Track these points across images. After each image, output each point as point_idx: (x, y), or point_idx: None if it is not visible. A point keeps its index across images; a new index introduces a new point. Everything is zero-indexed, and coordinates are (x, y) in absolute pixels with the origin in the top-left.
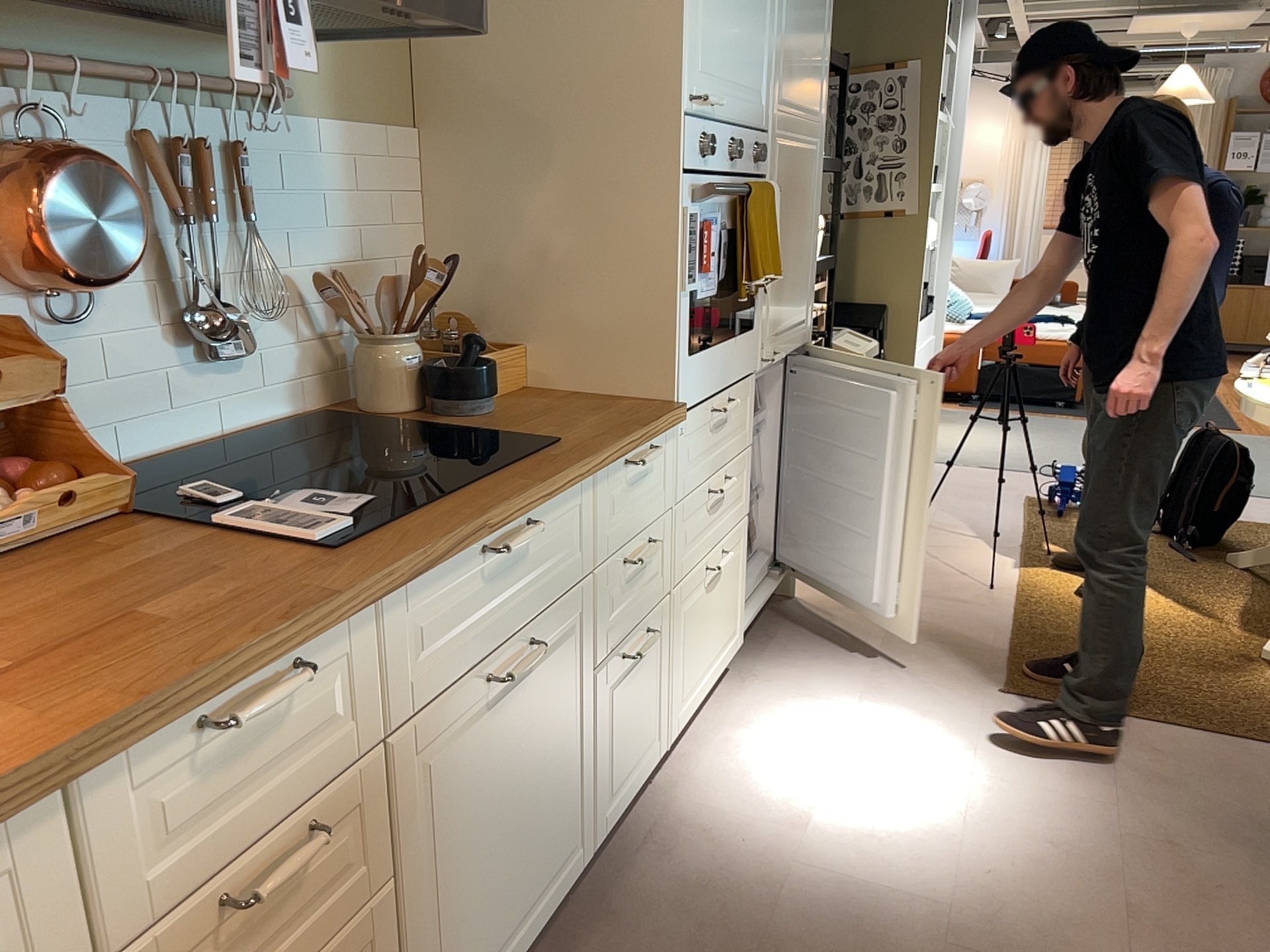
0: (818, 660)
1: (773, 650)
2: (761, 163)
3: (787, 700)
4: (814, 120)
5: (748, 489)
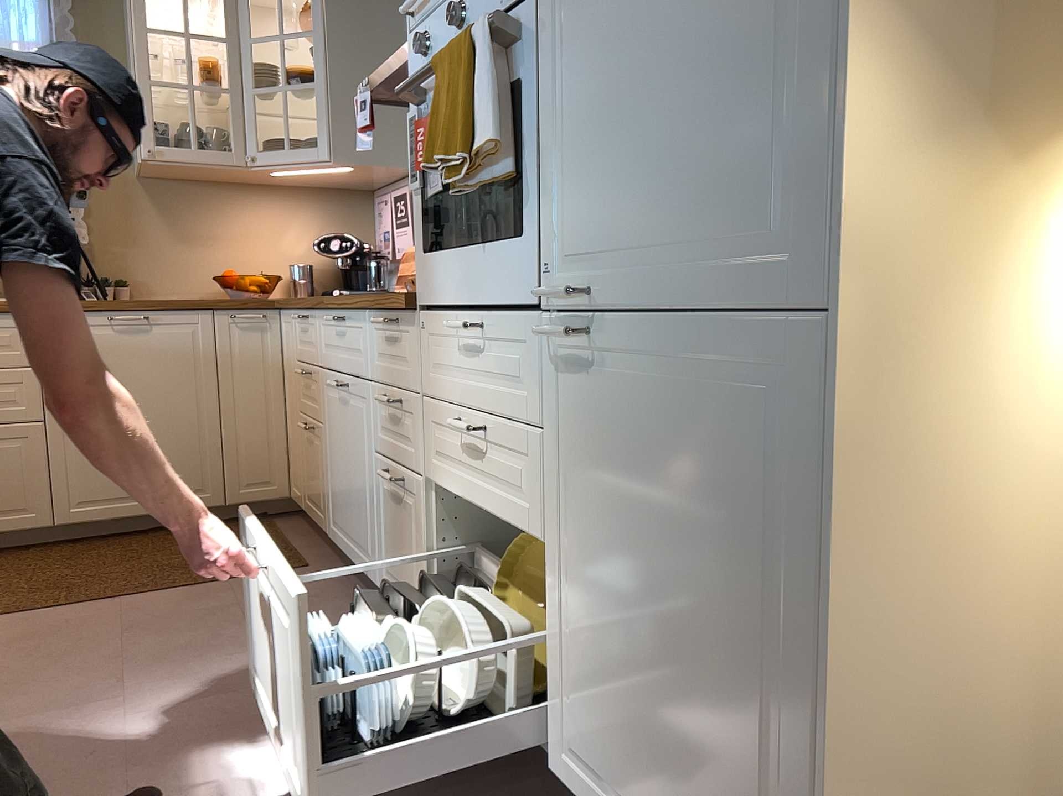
0: None
1: None
2: None
3: None
4: None
5: (541, 502)
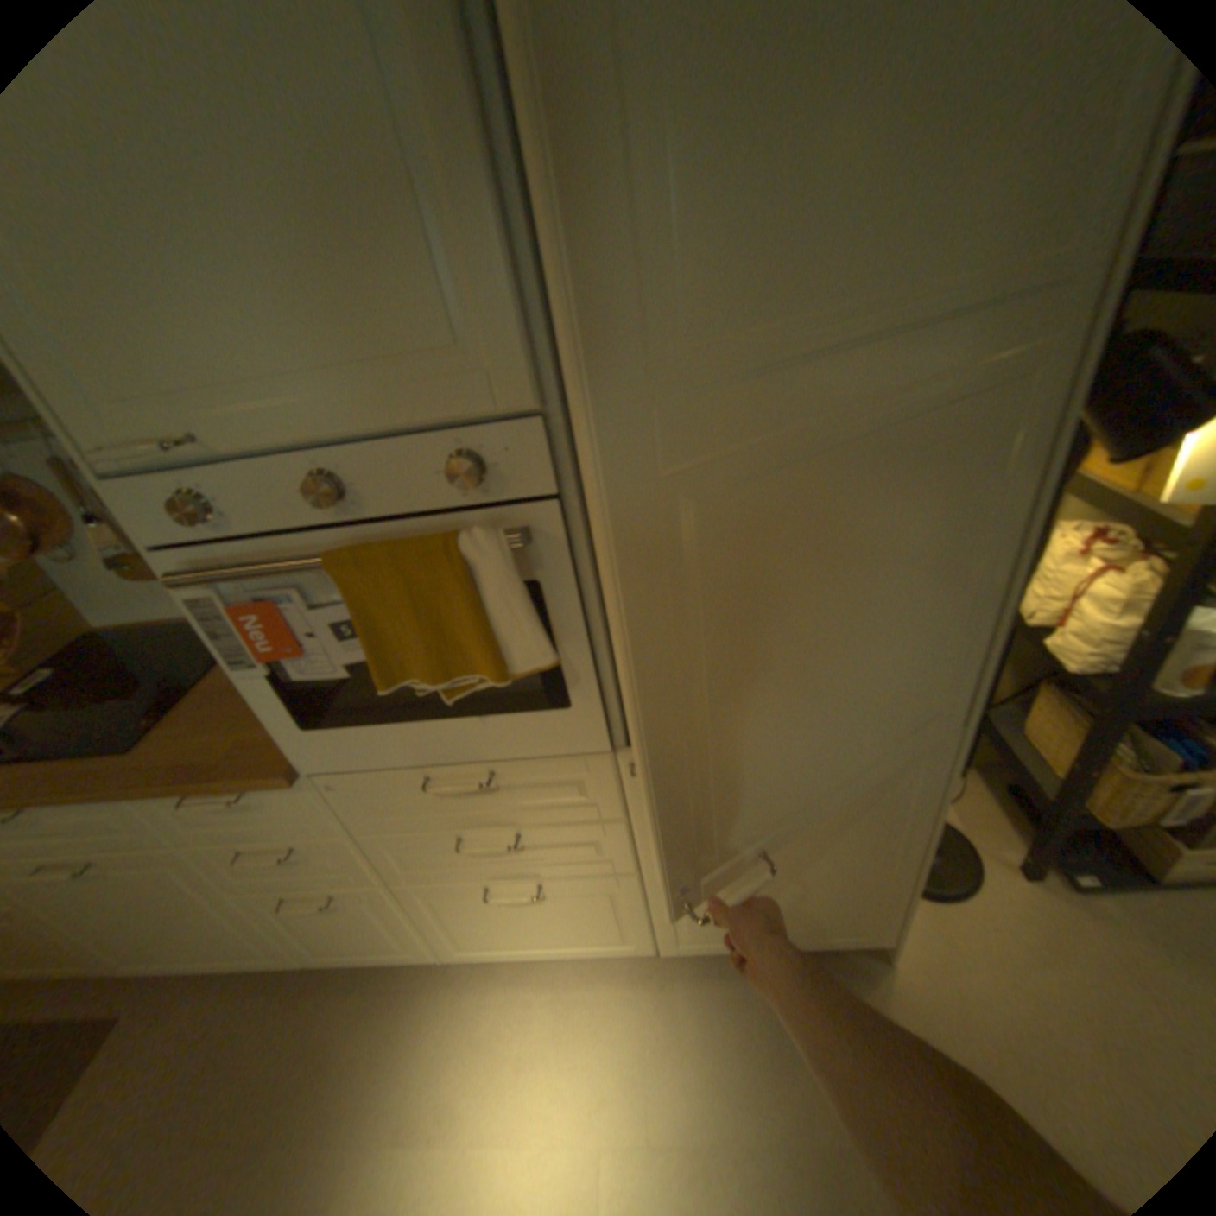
0: (736, 1058)
1: (730, 989)
2: (484, 480)
3: (624, 1048)
4: (964, 278)
5: (618, 855)
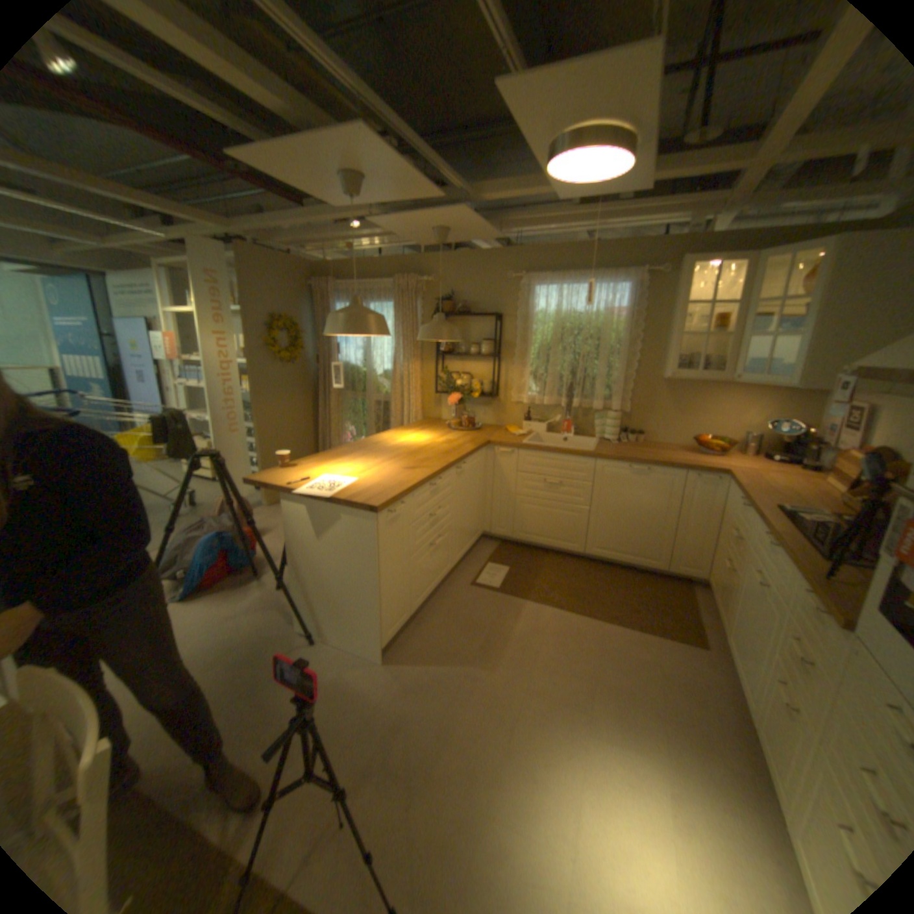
0: None
1: None
2: None
3: None
4: None
5: None
